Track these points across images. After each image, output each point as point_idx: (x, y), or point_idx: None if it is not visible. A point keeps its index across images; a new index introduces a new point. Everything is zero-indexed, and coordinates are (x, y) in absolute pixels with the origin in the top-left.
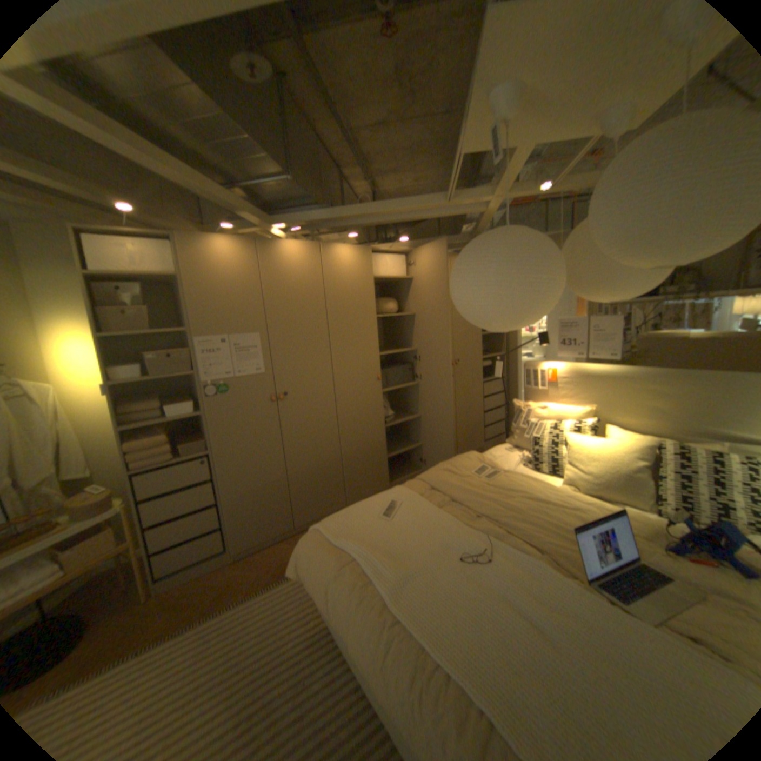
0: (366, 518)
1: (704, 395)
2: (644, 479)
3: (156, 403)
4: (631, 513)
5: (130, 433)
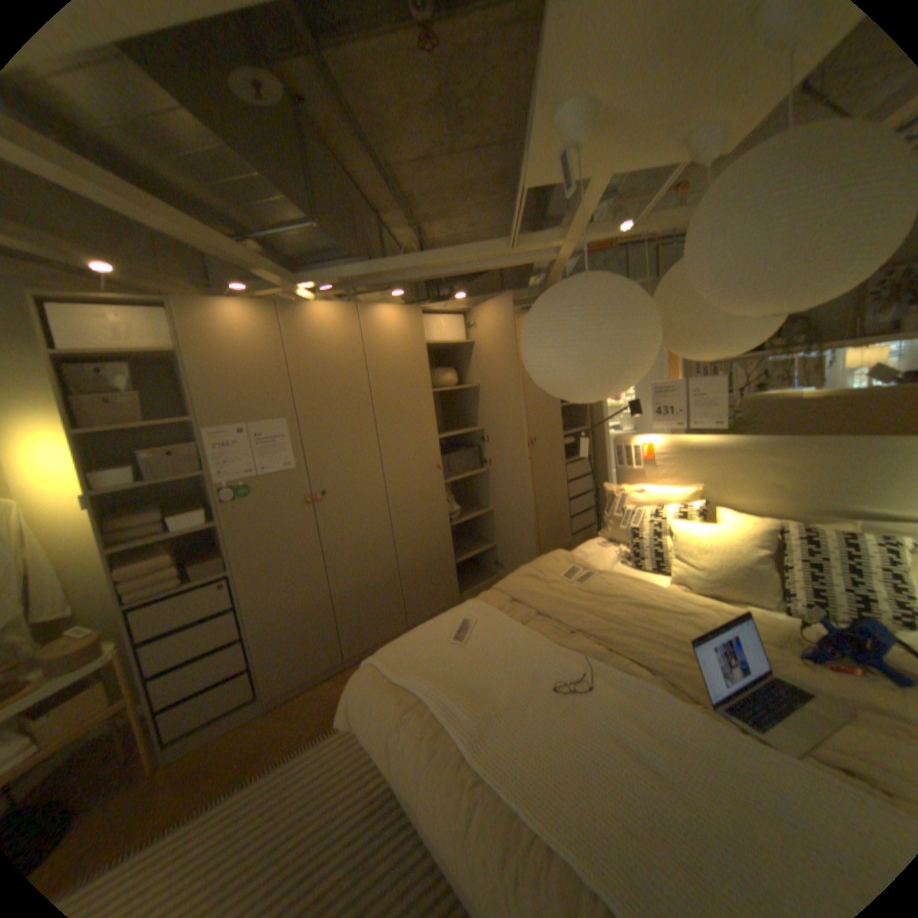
0: (433, 644)
1: (829, 465)
2: (767, 572)
3: (156, 514)
4: (756, 614)
5: (123, 556)
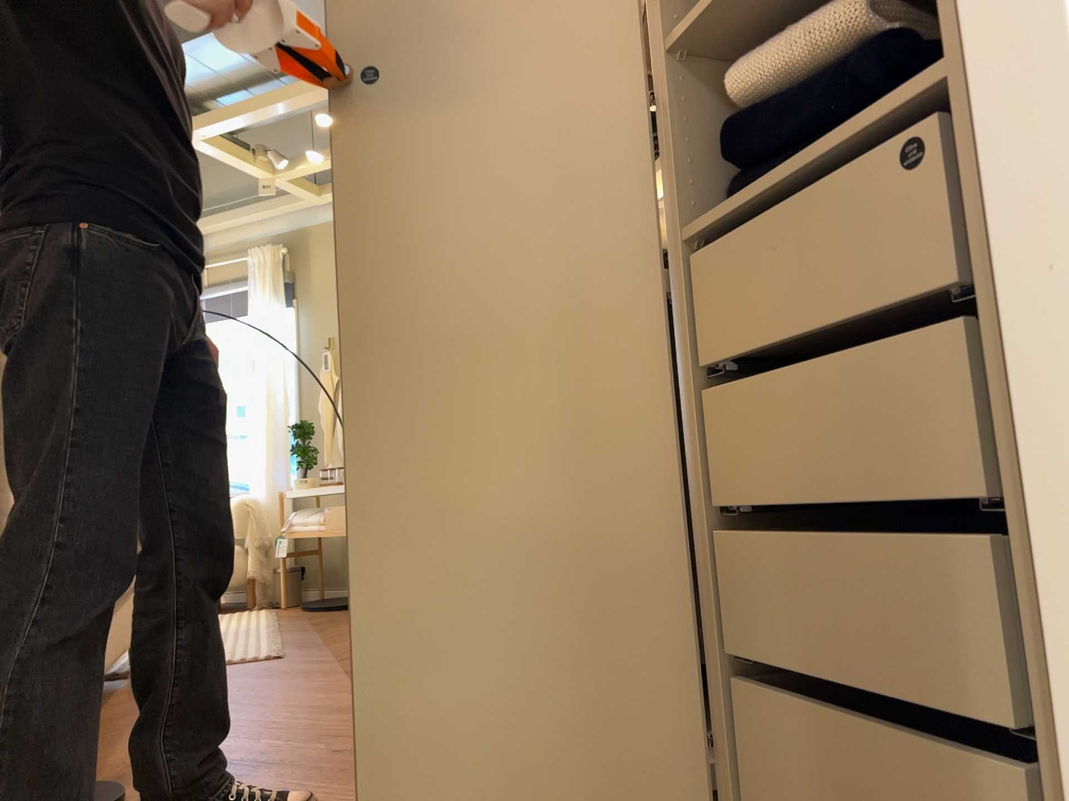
0: None
1: None
2: None
3: None
4: None
5: None
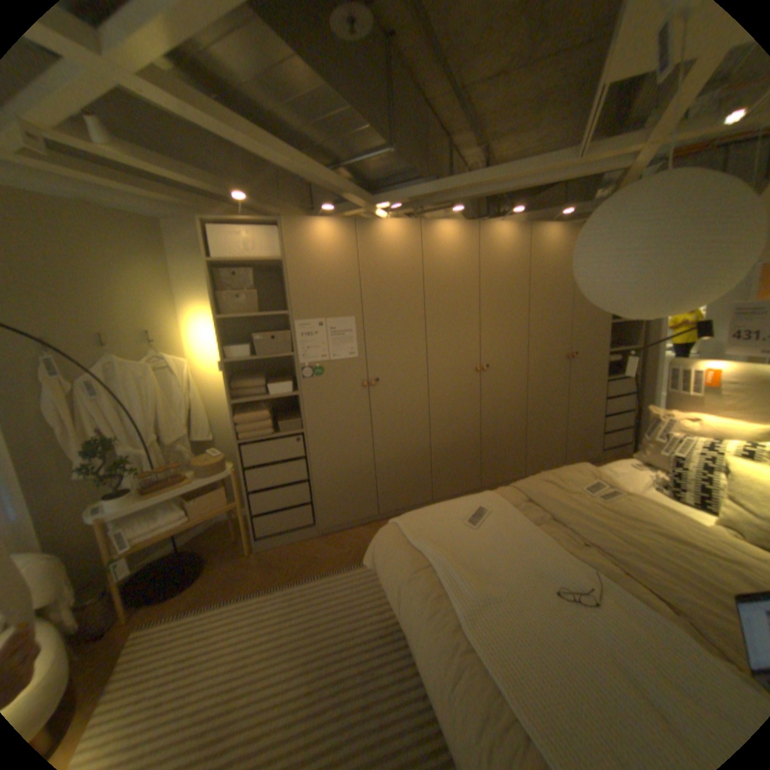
0: (449, 521)
1: None
2: None
3: (262, 381)
4: None
5: (241, 407)
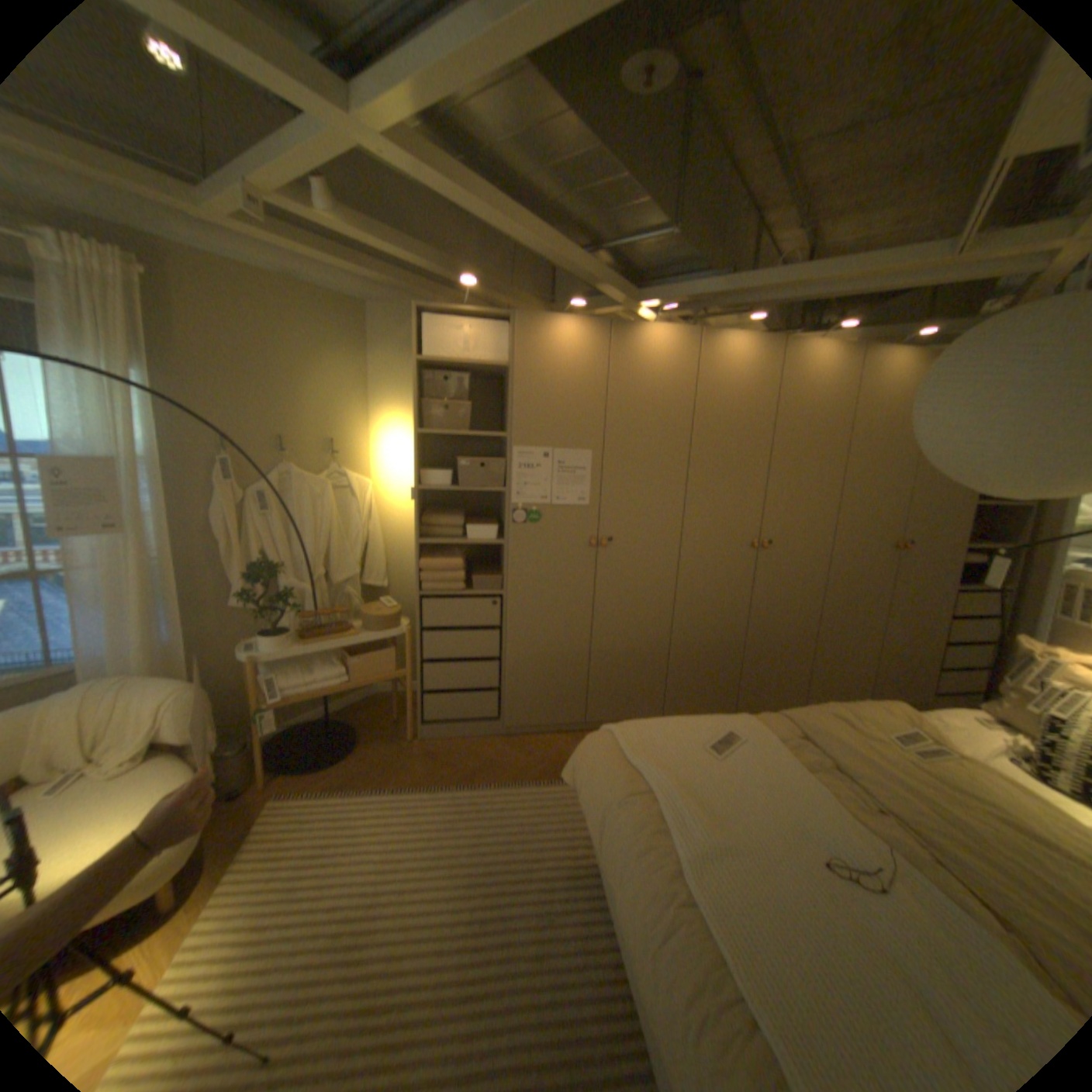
0: (685, 742)
1: None
2: None
3: (461, 520)
4: None
5: (430, 549)
